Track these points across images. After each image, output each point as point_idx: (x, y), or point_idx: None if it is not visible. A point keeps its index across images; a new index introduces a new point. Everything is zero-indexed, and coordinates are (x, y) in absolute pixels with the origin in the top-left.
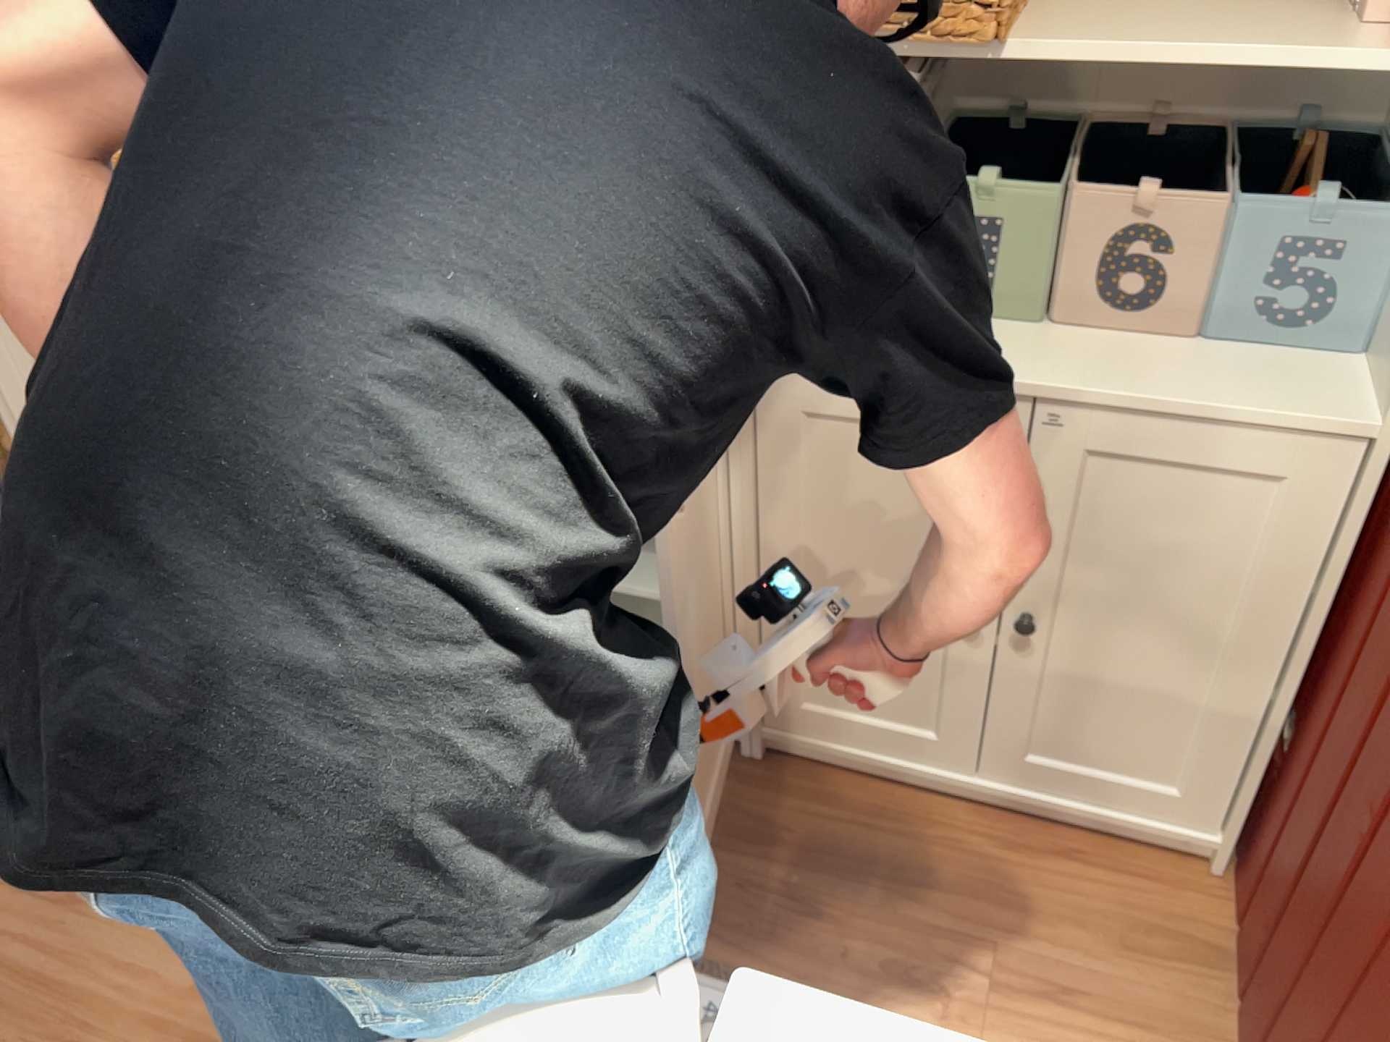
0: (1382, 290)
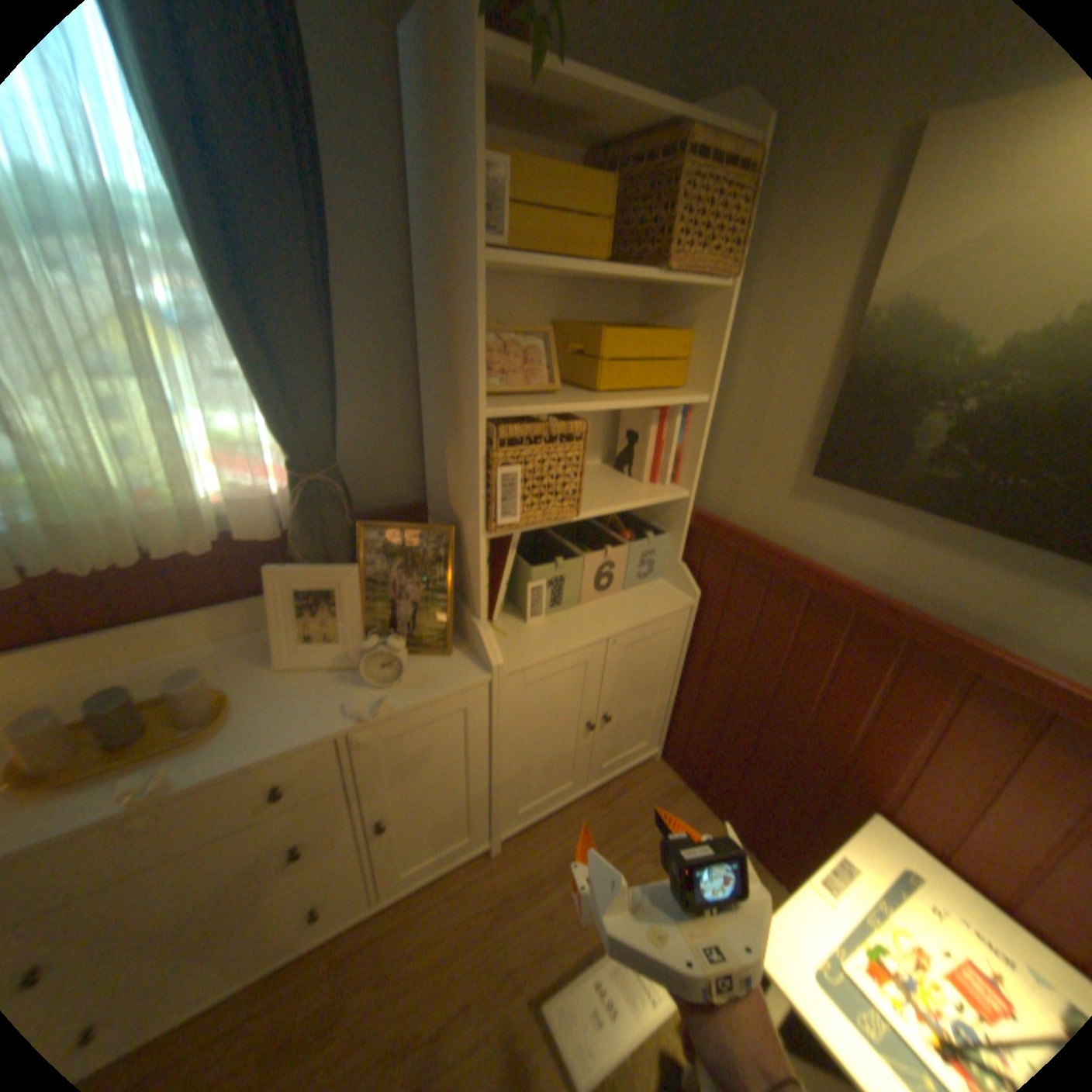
0: (668, 558)
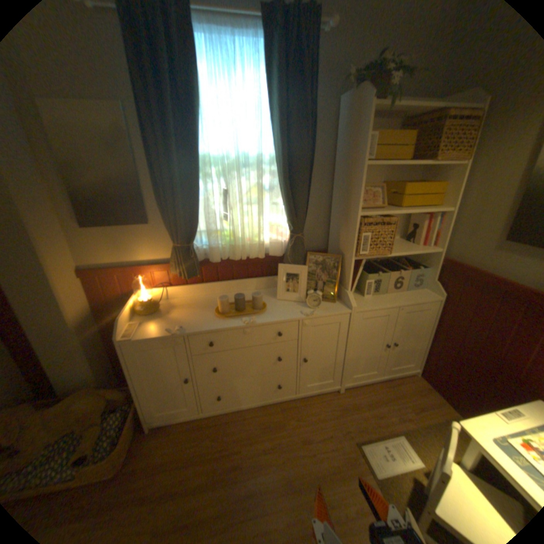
0: (430, 279)
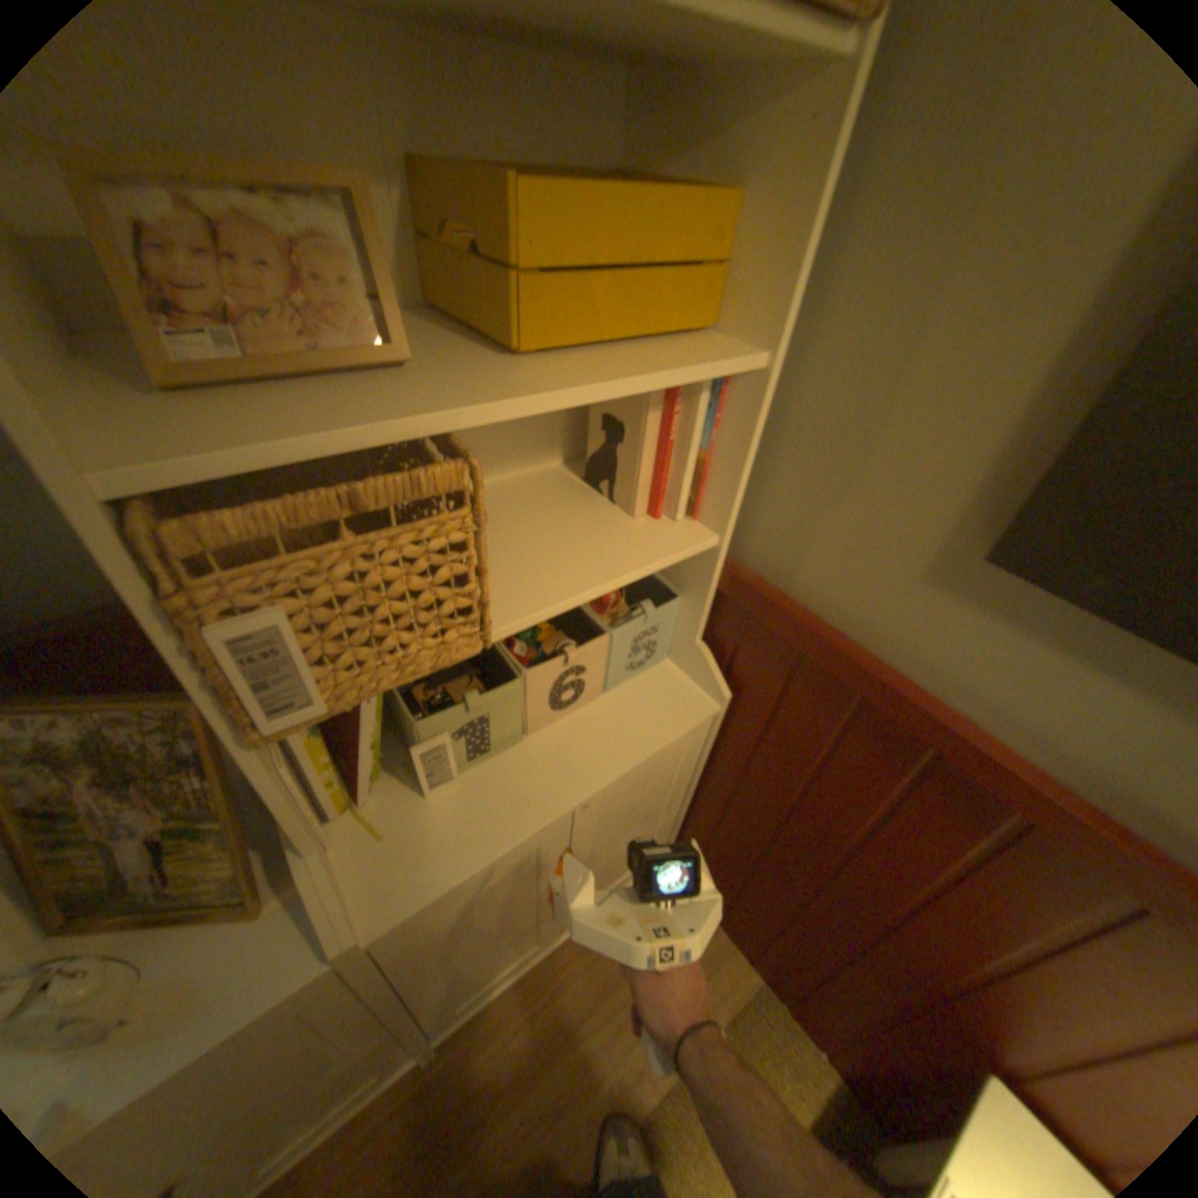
0: (682, 632)
